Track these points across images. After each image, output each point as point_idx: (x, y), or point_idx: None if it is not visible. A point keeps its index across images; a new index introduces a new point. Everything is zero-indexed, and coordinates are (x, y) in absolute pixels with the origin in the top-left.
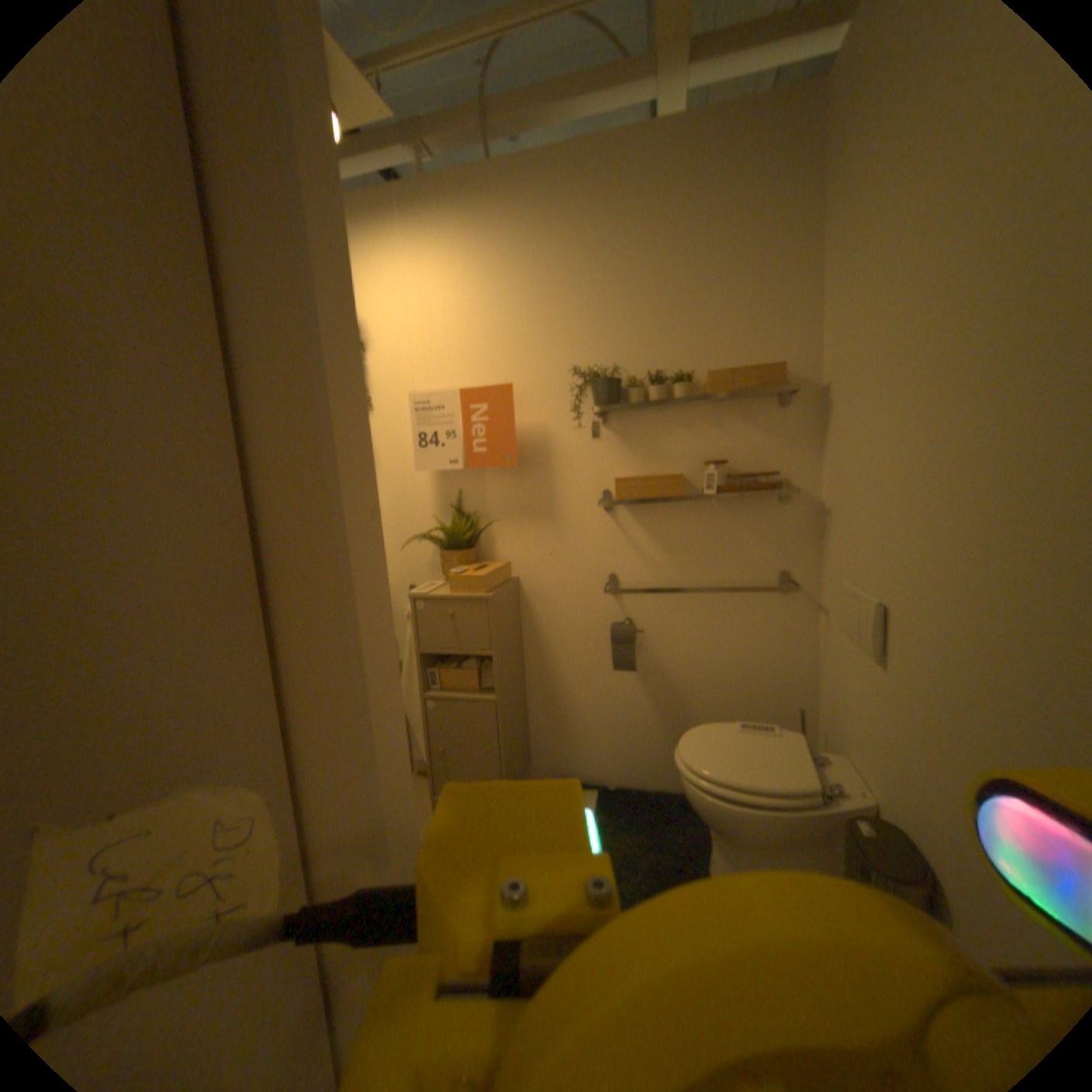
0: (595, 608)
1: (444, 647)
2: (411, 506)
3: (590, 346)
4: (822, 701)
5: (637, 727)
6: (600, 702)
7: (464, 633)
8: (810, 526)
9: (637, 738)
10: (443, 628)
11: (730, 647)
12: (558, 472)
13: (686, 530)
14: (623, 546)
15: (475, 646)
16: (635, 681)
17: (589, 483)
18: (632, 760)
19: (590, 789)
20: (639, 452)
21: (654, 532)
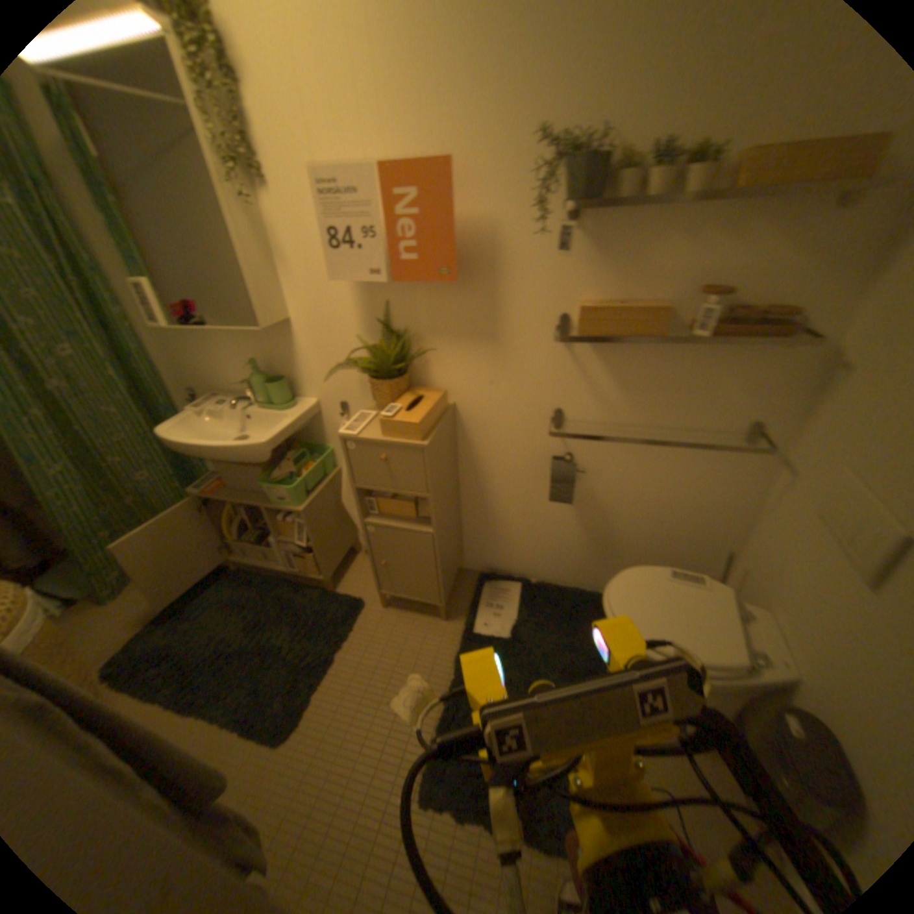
0: (533, 442)
1: (379, 486)
2: (330, 319)
3: (567, 91)
4: (749, 541)
5: (561, 542)
6: (528, 520)
7: (398, 477)
8: (806, 377)
9: (560, 550)
10: (376, 470)
11: (669, 489)
12: (504, 289)
13: (652, 371)
14: (573, 382)
15: (410, 489)
16: (565, 508)
17: (542, 305)
18: (552, 564)
19: (513, 582)
20: (612, 269)
21: (612, 369)
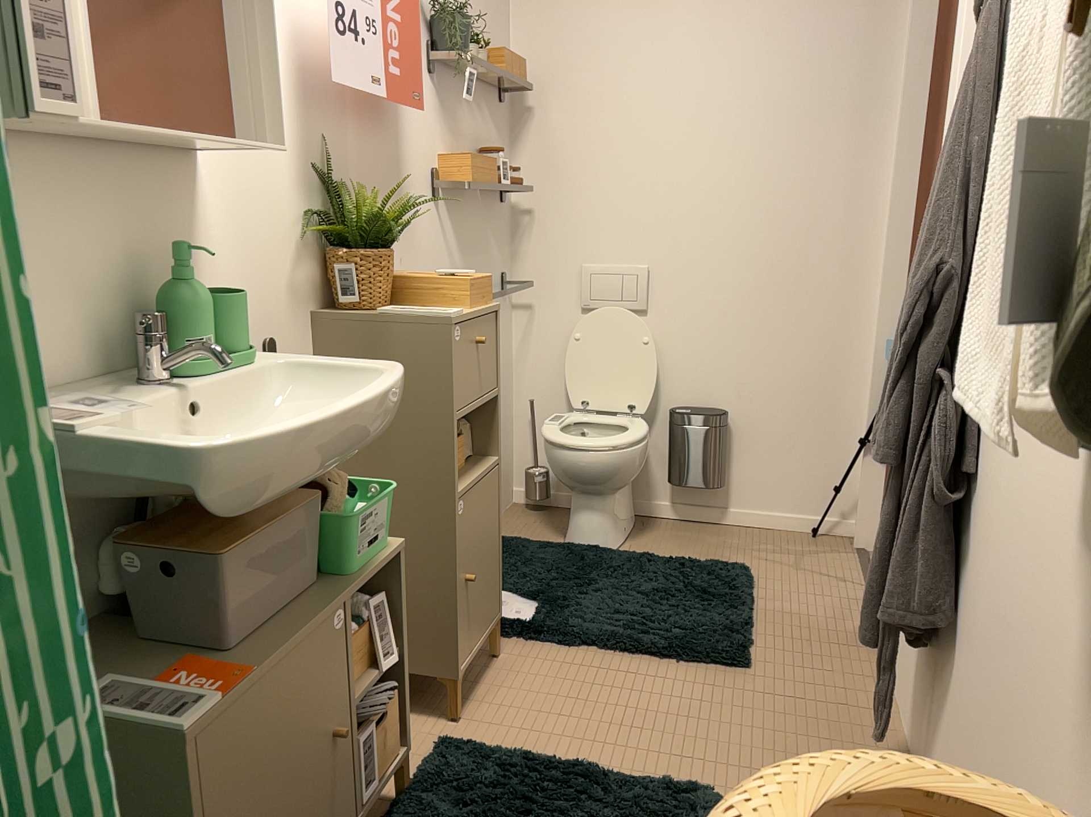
0: None
1: (472, 400)
2: (263, 160)
3: None
4: (515, 398)
5: None
6: None
7: (484, 370)
8: (508, 230)
9: None
10: (471, 369)
11: None
12: (405, 137)
13: (470, 232)
14: (443, 250)
15: (489, 387)
16: None
17: (424, 160)
18: None
19: None
20: (449, 130)
21: (457, 232)
